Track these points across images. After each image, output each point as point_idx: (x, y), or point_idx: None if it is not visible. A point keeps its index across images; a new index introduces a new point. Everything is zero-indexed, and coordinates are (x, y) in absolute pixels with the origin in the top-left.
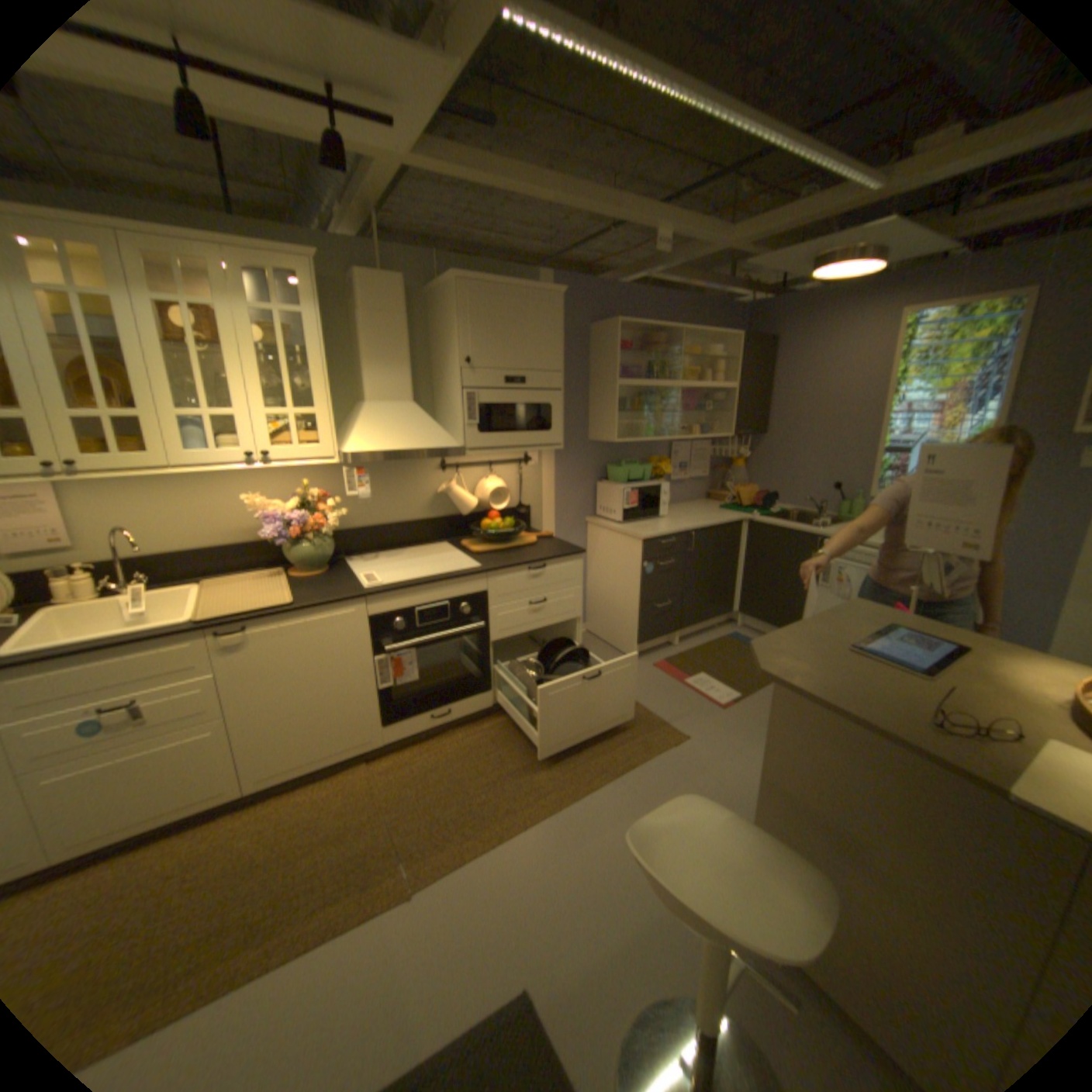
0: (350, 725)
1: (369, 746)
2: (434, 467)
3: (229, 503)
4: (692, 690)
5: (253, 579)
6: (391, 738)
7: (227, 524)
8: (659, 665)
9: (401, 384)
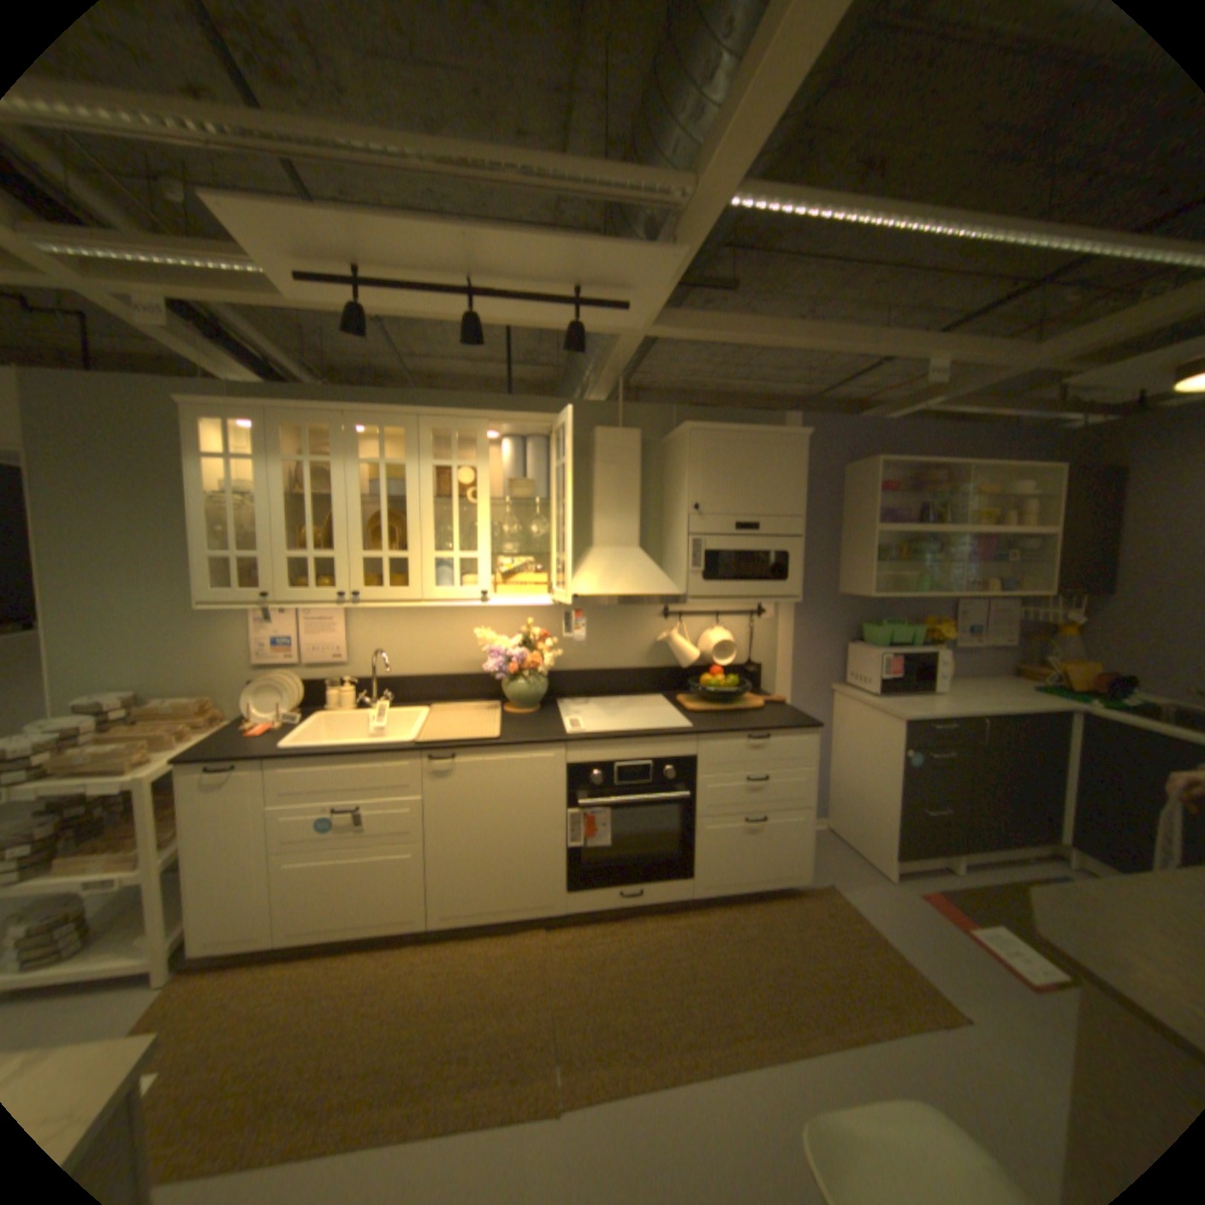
0: (534, 881)
1: (551, 911)
2: (655, 614)
3: (466, 636)
4: (983, 950)
5: (473, 710)
6: (574, 908)
7: (461, 655)
8: (932, 900)
9: (628, 531)
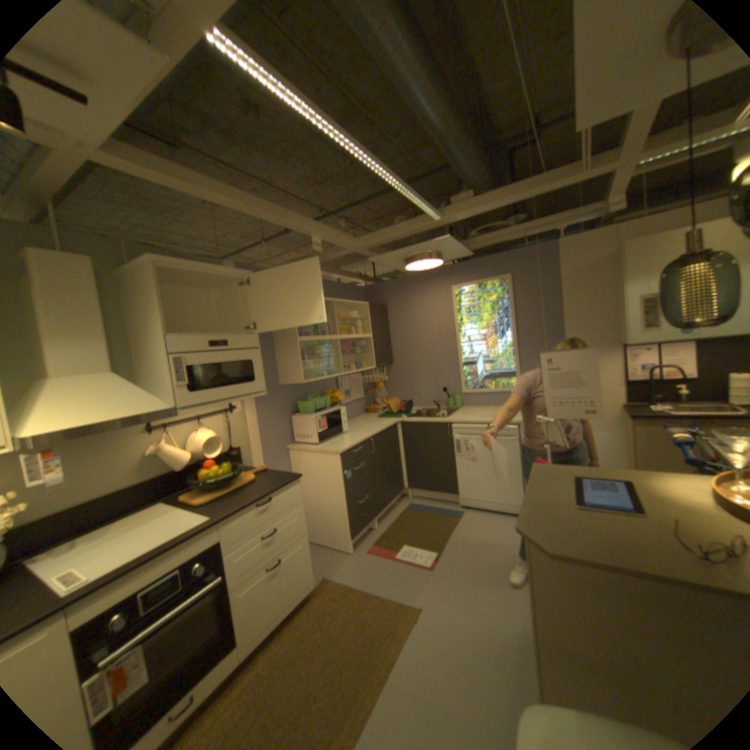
0: None
1: None
2: (138, 431)
3: None
4: (403, 564)
5: None
6: None
7: None
8: (371, 551)
9: (95, 357)
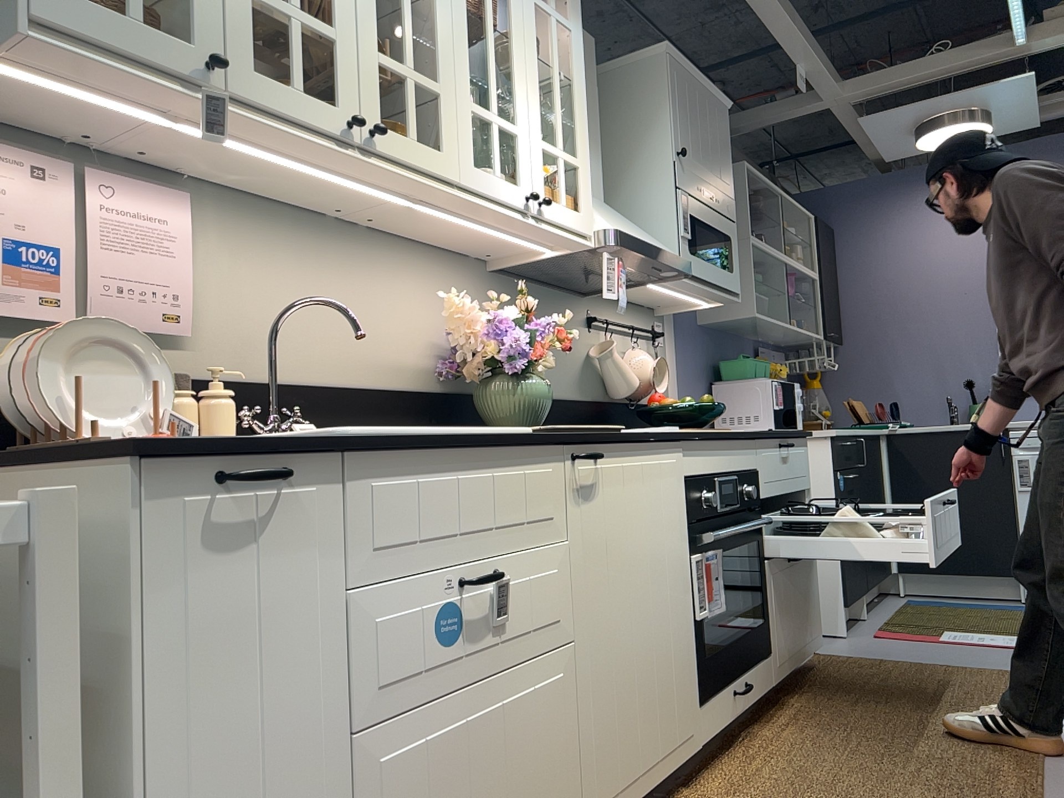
0: (677, 692)
1: (692, 745)
2: (583, 320)
3: (387, 315)
4: (962, 642)
5: None
6: (707, 731)
7: (381, 350)
8: (882, 633)
9: (597, 175)
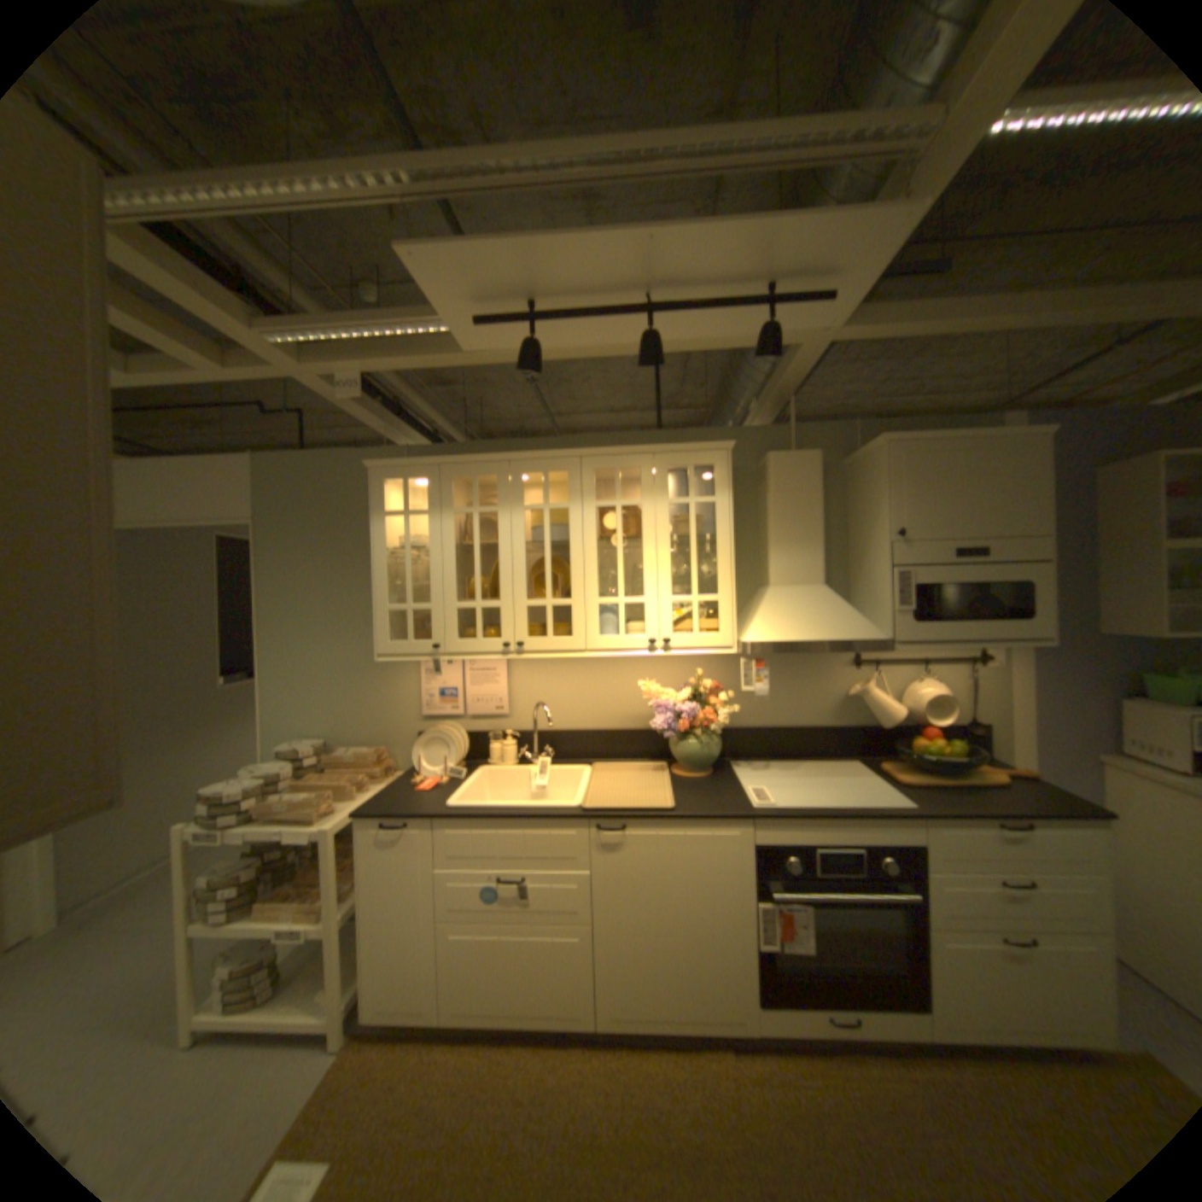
0: (720, 991)
1: (741, 1032)
2: (845, 663)
3: (627, 688)
4: None
5: (638, 771)
6: (771, 1033)
7: (622, 709)
8: None
9: (811, 566)
